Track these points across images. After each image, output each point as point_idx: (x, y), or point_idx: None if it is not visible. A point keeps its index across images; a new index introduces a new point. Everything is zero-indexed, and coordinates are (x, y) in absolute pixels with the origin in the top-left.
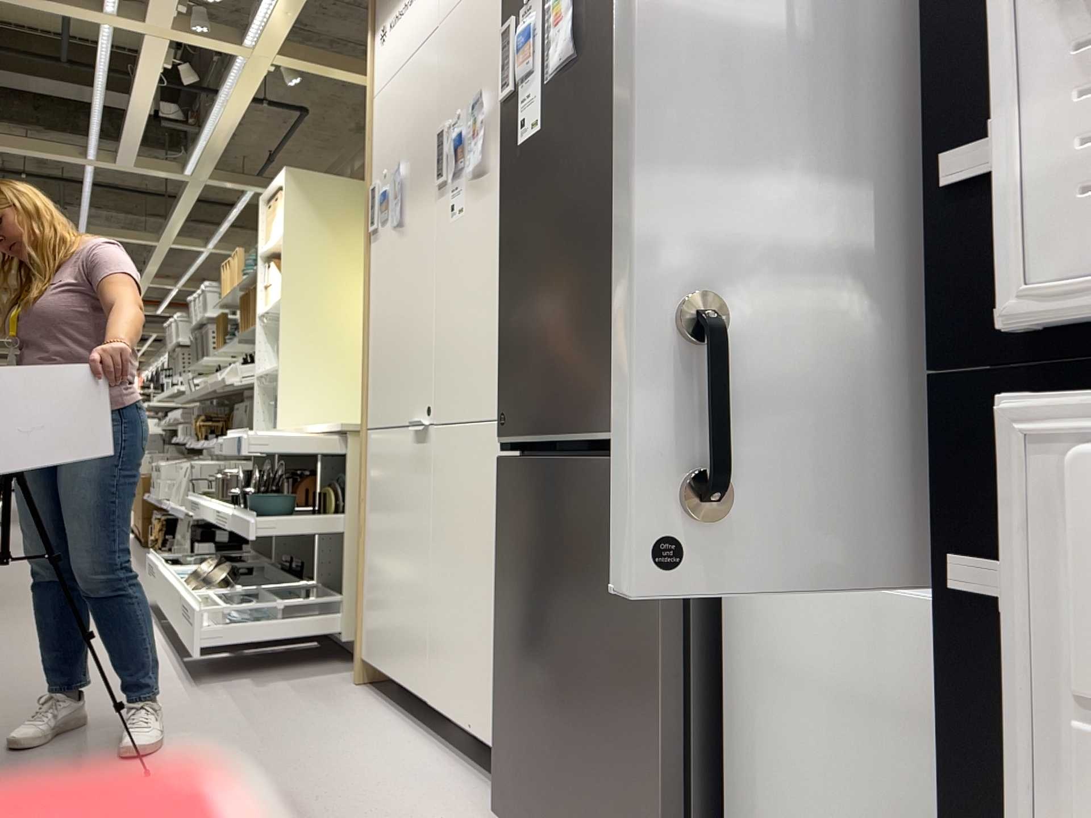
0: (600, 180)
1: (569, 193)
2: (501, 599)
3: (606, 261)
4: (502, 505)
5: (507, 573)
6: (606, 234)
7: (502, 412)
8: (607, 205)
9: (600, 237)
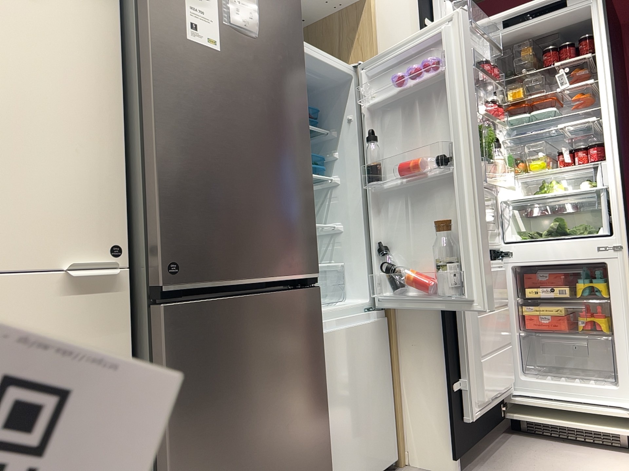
0: (276, 126)
1: (251, 118)
2: (177, 435)
3: (284, 176)
4: (173, 347)
5: (187, 405)
6: (283, 160)
7: (169, 262)
8: (282, 144)
9: (279, 160)
